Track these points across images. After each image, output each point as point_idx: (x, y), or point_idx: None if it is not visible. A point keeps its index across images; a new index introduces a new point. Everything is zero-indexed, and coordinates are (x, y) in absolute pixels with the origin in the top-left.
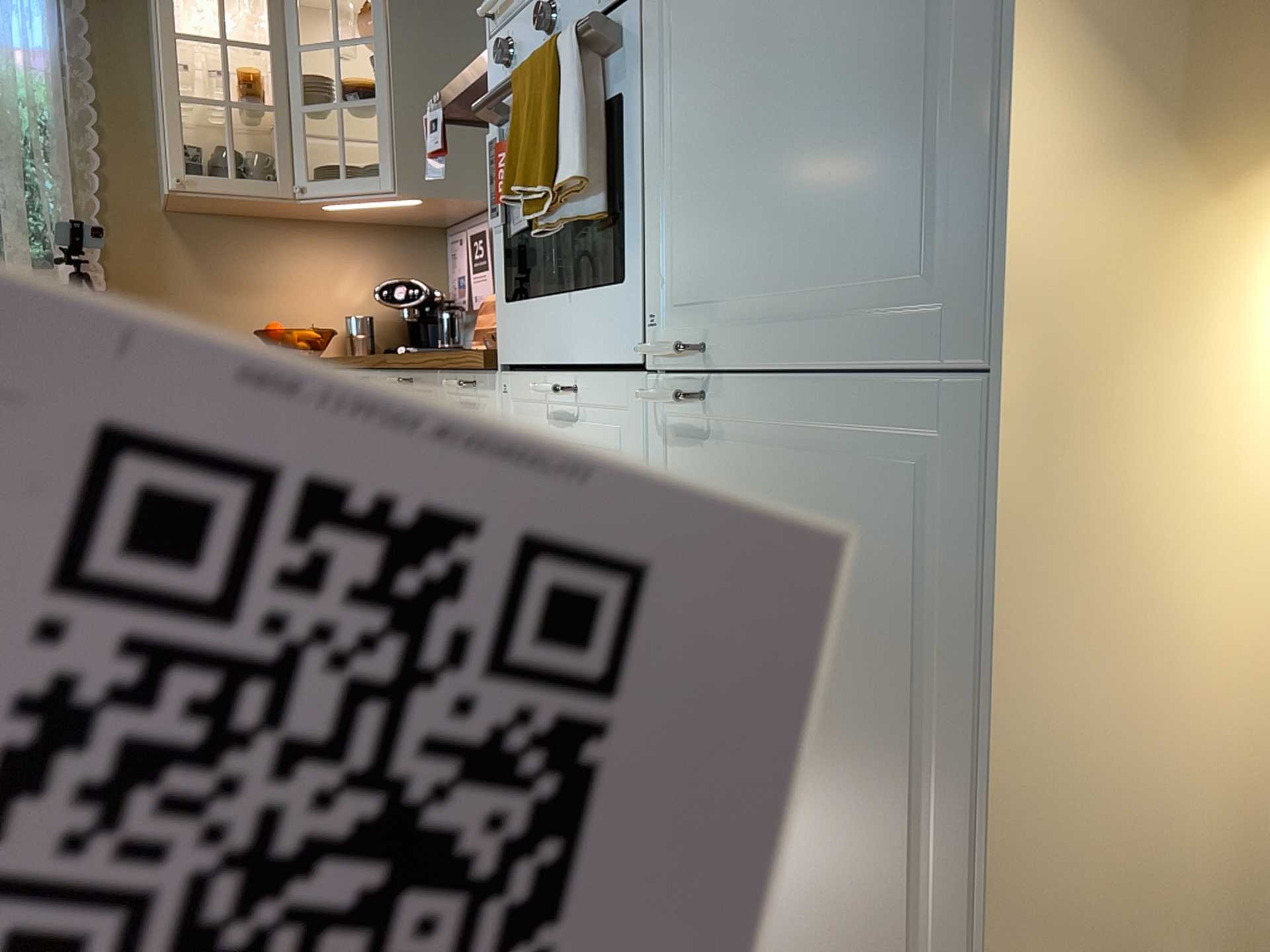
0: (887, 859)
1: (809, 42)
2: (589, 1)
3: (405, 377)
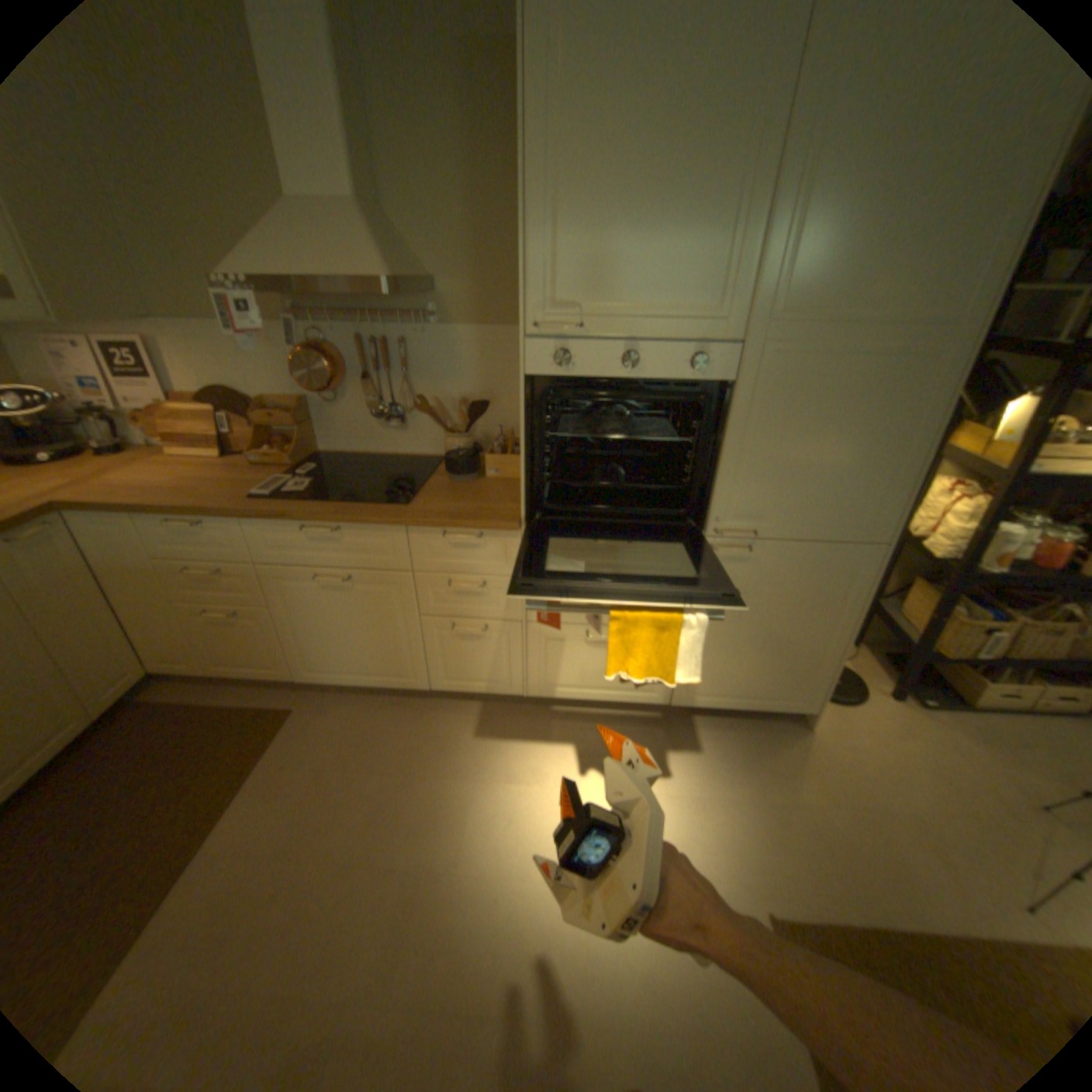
0: (805, 652)
1: (837, 443)
2: (673, 367)
3: (320, 526)
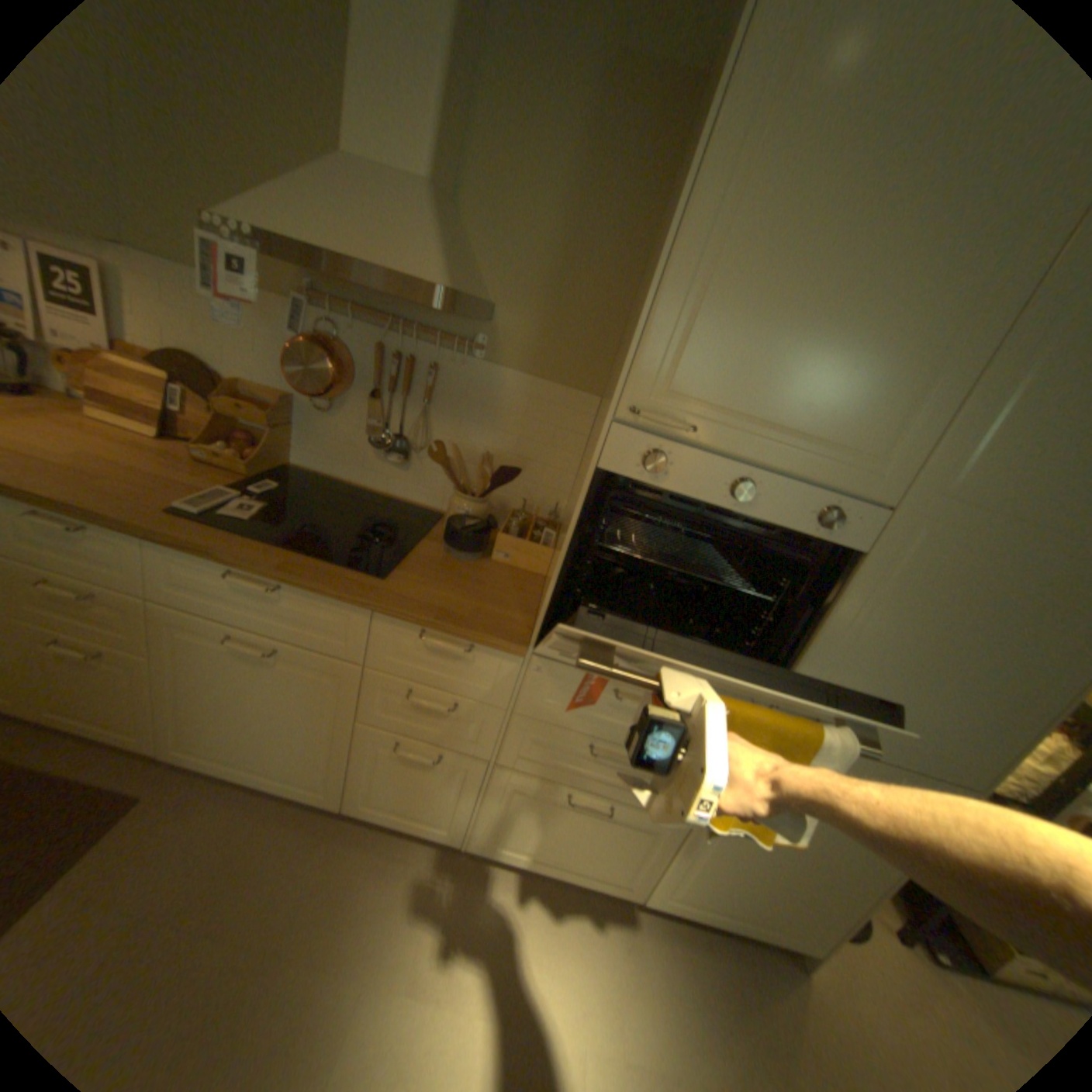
0: (835, 889)
1: (967, 663)
2: (796, 514)
3: (253, 577)
